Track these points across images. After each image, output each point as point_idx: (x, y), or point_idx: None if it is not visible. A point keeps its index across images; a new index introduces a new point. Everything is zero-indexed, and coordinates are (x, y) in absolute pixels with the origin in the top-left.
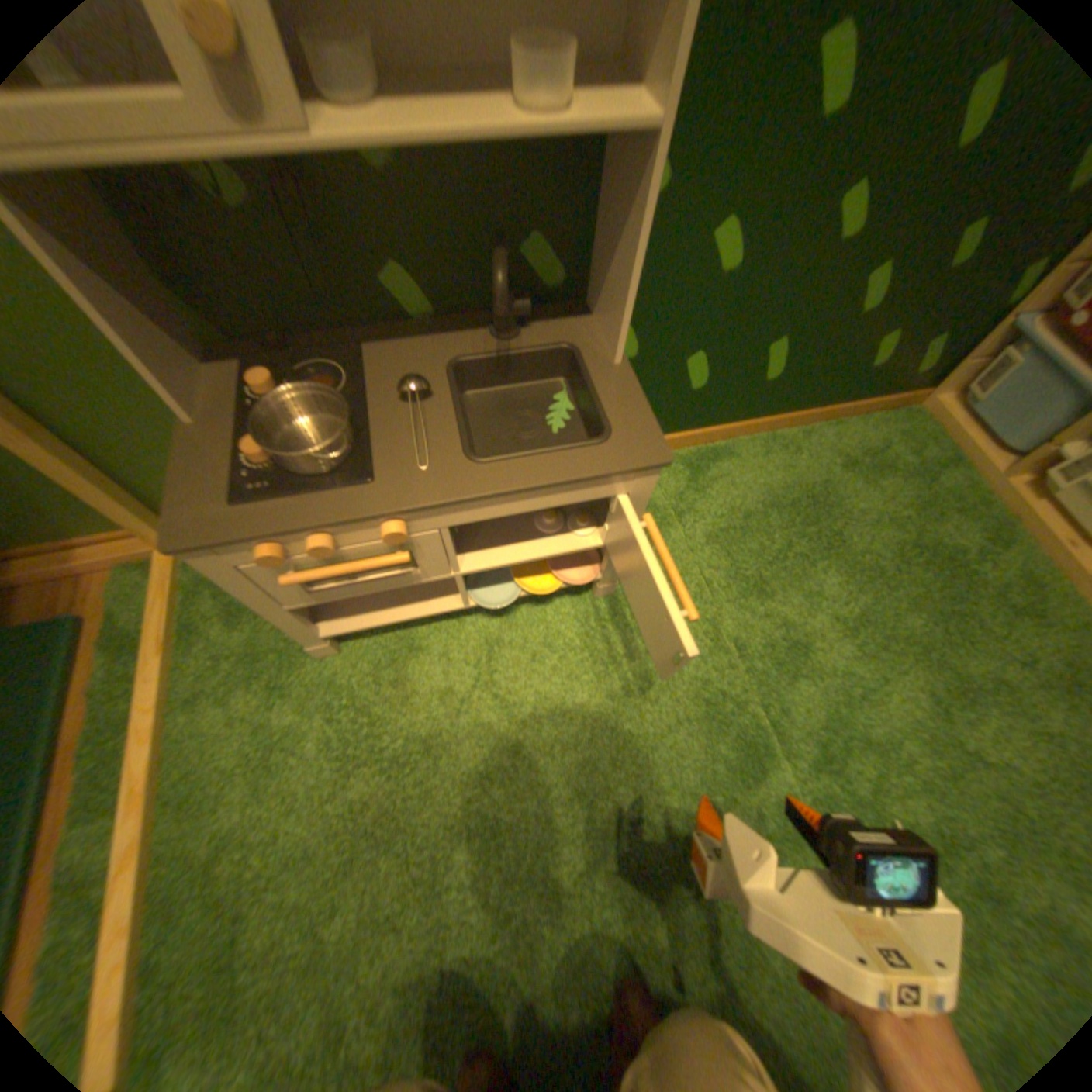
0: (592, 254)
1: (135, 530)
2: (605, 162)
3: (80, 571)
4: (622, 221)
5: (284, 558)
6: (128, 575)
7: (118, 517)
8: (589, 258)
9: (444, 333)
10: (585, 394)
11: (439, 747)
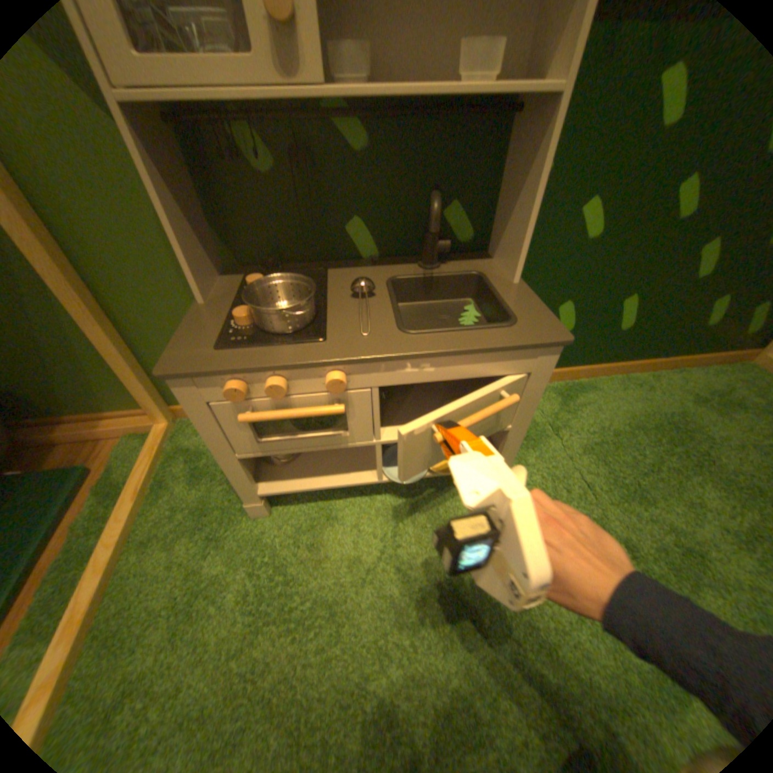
0: (494, 219)
1: (147, 406)
2: (508, 151)
3: (102, 436)
4: (522, 180)
5: (248, 393)
6: (133, 442)
7: (138, 394)
8: (492, 220)
9: (385, 266)
10: (490, 304)
11: (344, 614)
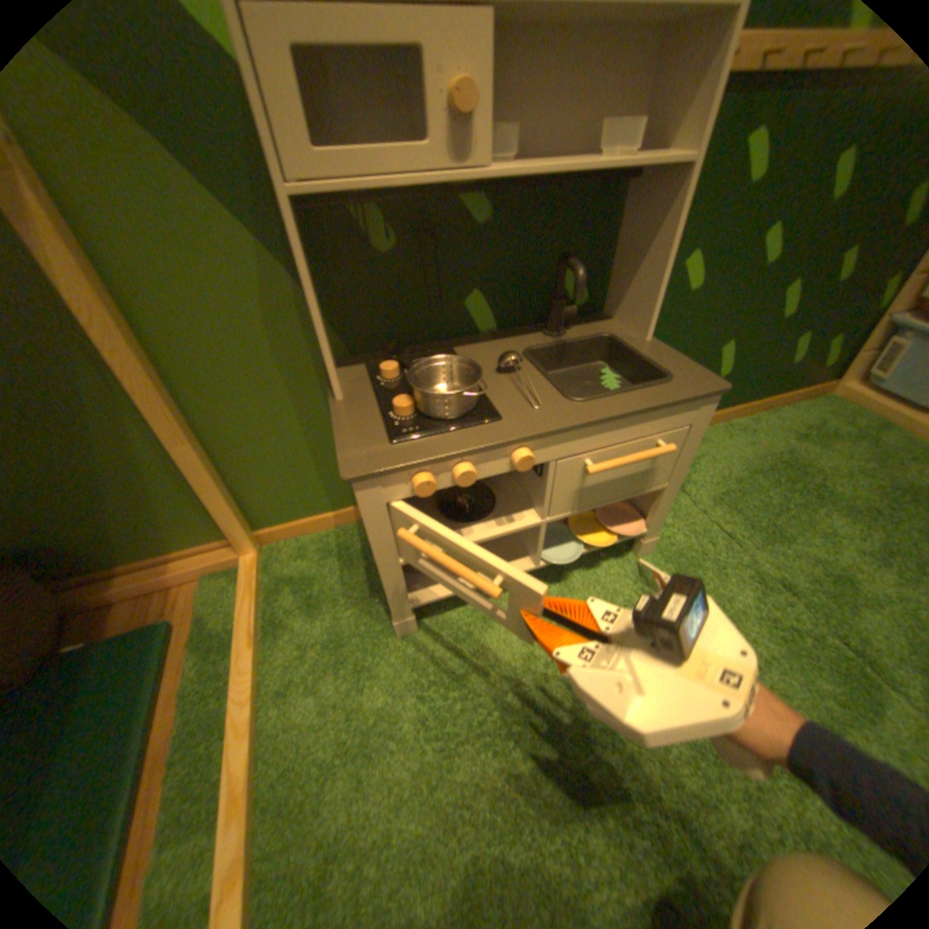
0: (606, 281)
1: (234, 535)
2: (623, 215)
3: (173, 583)
4: (645, 242)
5: (439, 485)
6: (216, 582)
7: (225, 522)
8: (606, 282)
9: (509, 339)
10: (627, 366)
11: (537, 714)
